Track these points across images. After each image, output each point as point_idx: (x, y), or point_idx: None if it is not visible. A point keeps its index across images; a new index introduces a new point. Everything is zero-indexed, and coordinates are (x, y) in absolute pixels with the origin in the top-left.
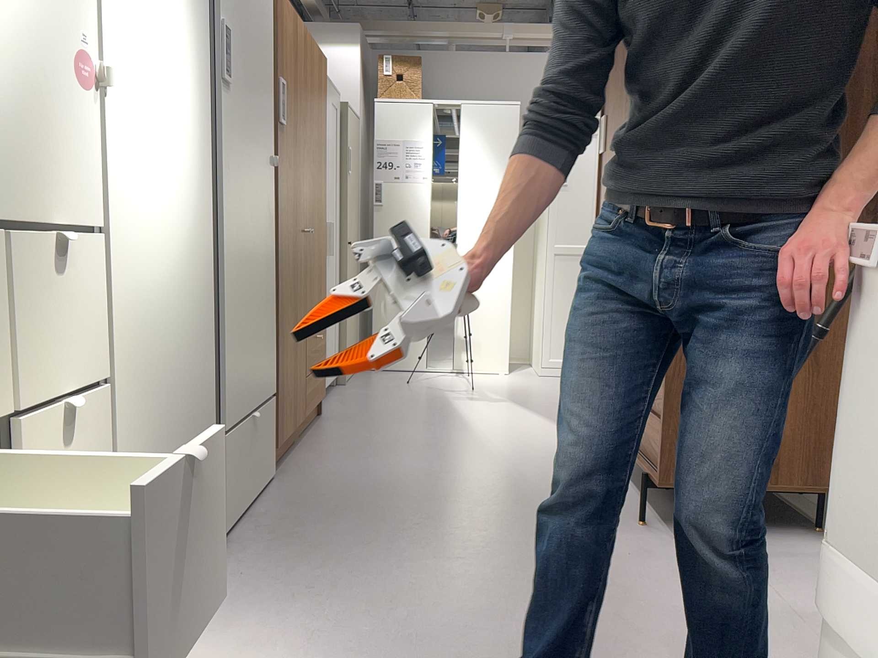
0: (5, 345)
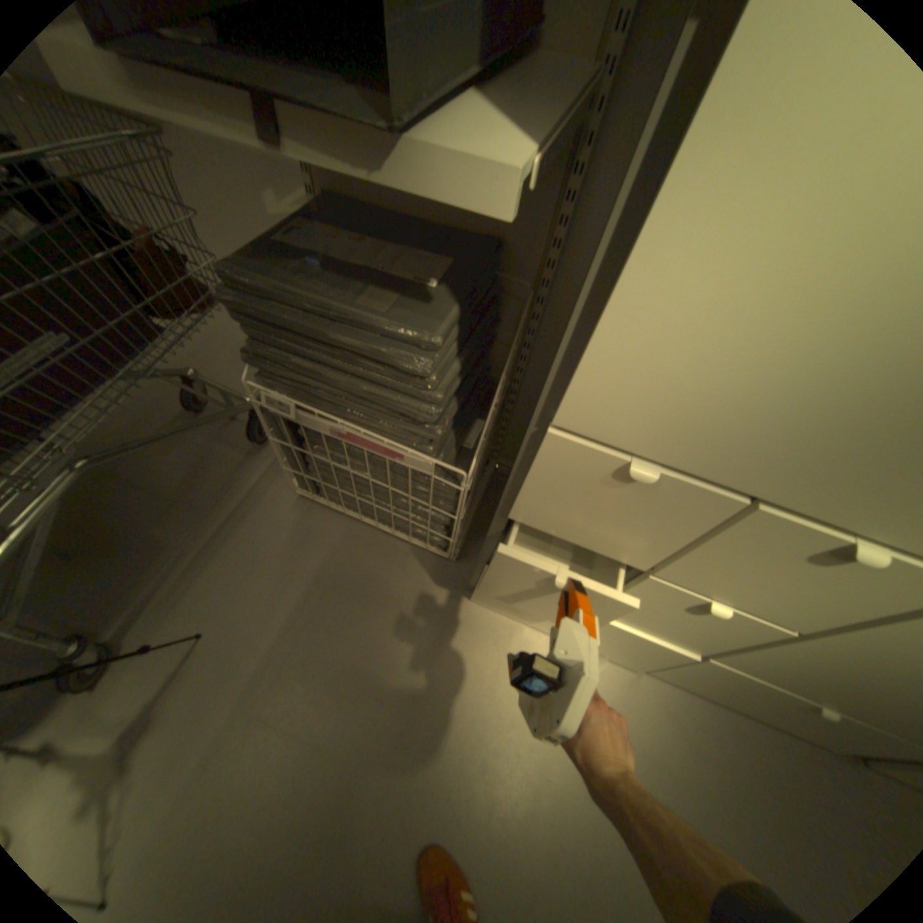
0: (691, 555)
